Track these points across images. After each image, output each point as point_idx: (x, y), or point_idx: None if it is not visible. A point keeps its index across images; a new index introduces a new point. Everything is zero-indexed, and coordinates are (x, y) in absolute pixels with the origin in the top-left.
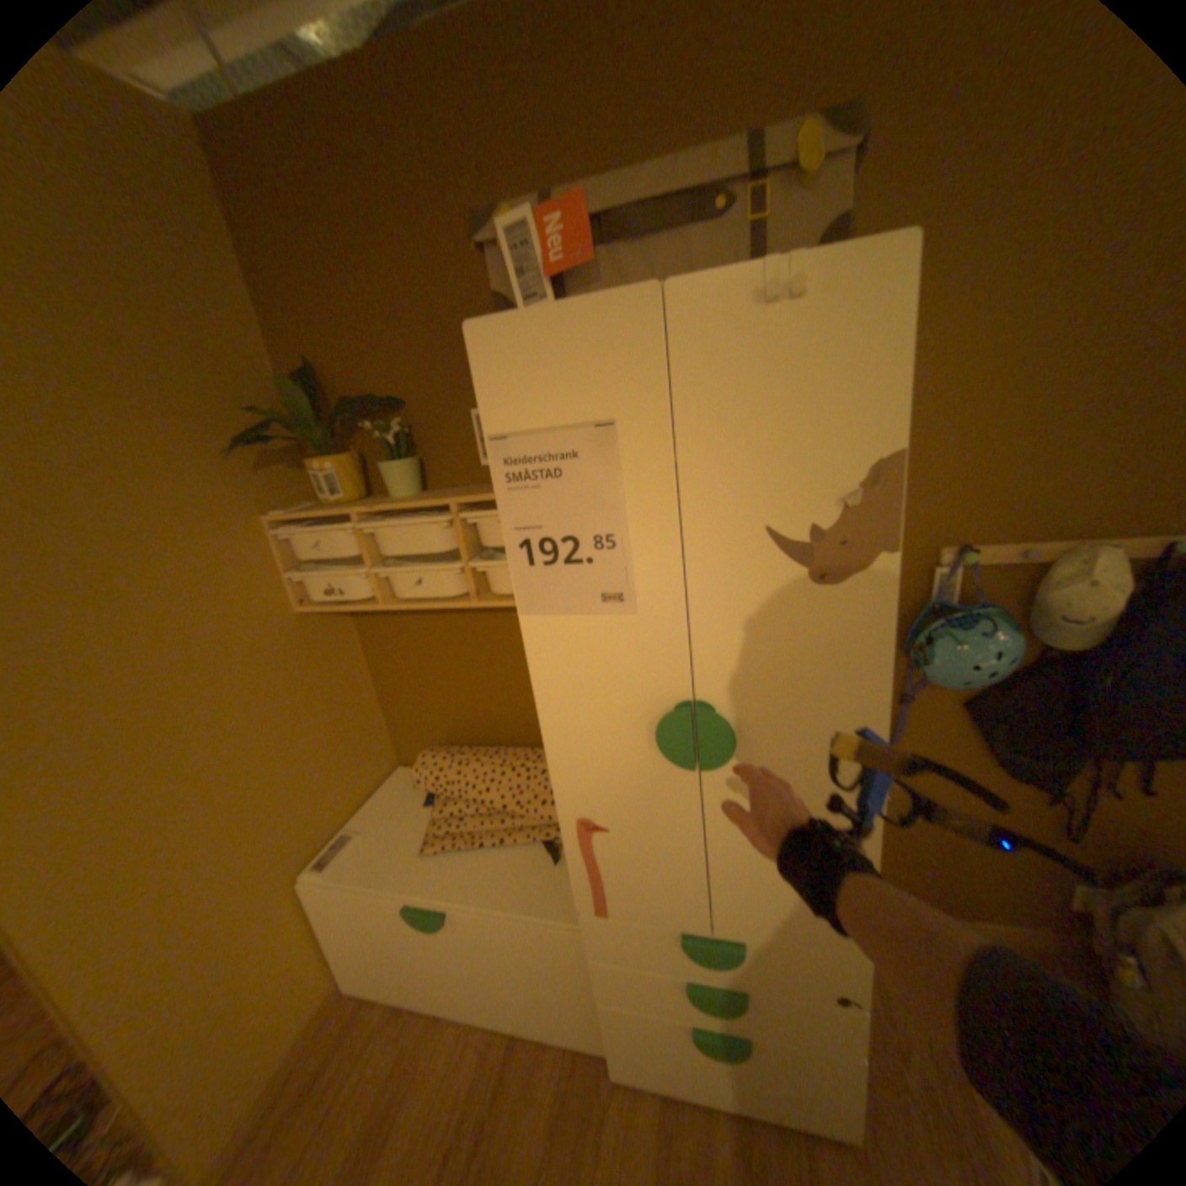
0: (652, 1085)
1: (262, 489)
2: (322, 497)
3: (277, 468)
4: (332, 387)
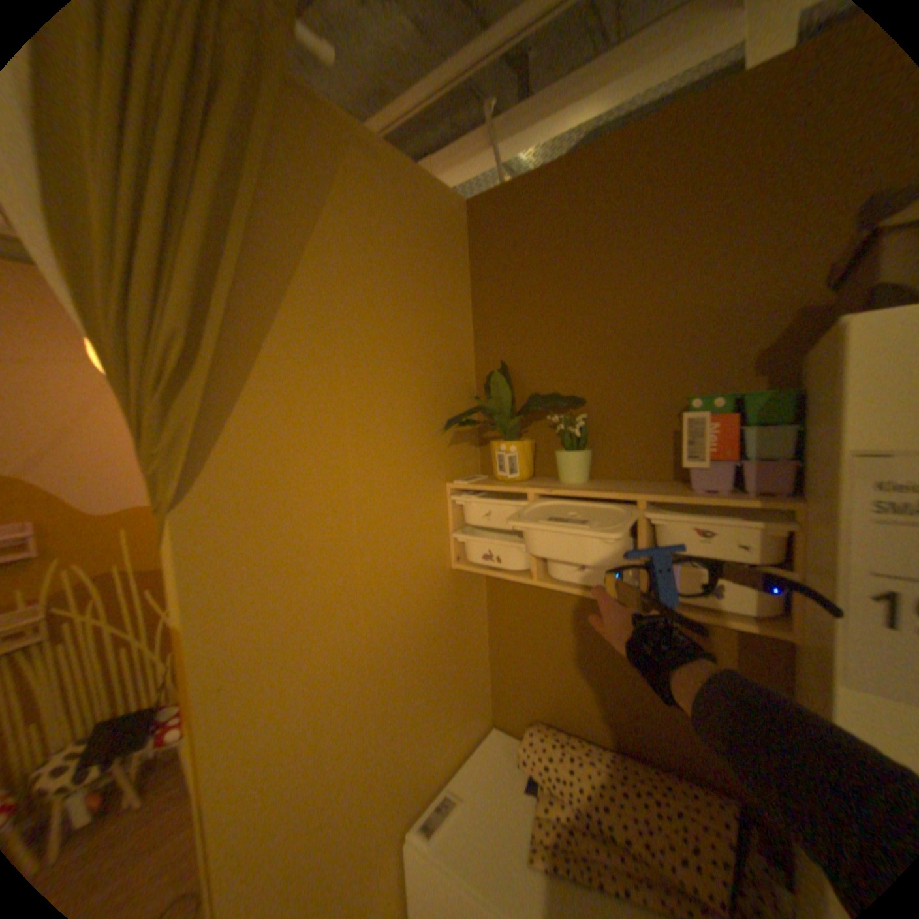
0: None
1: (451, 460)
2: (498, 473)
3: (462, 444)
4: (520, 384)
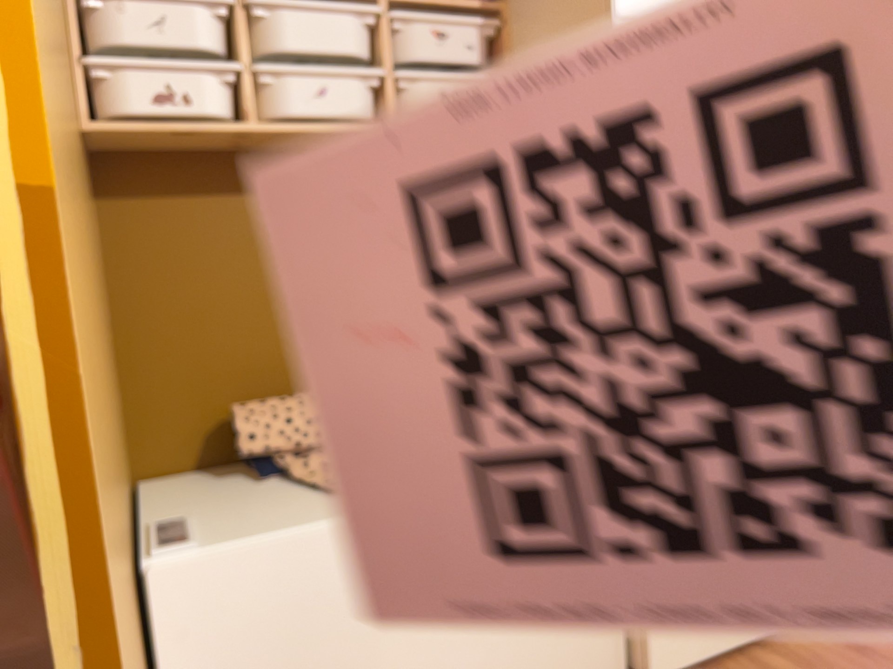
0: (695, 658)
1: None
2: None
3: None
4: None
